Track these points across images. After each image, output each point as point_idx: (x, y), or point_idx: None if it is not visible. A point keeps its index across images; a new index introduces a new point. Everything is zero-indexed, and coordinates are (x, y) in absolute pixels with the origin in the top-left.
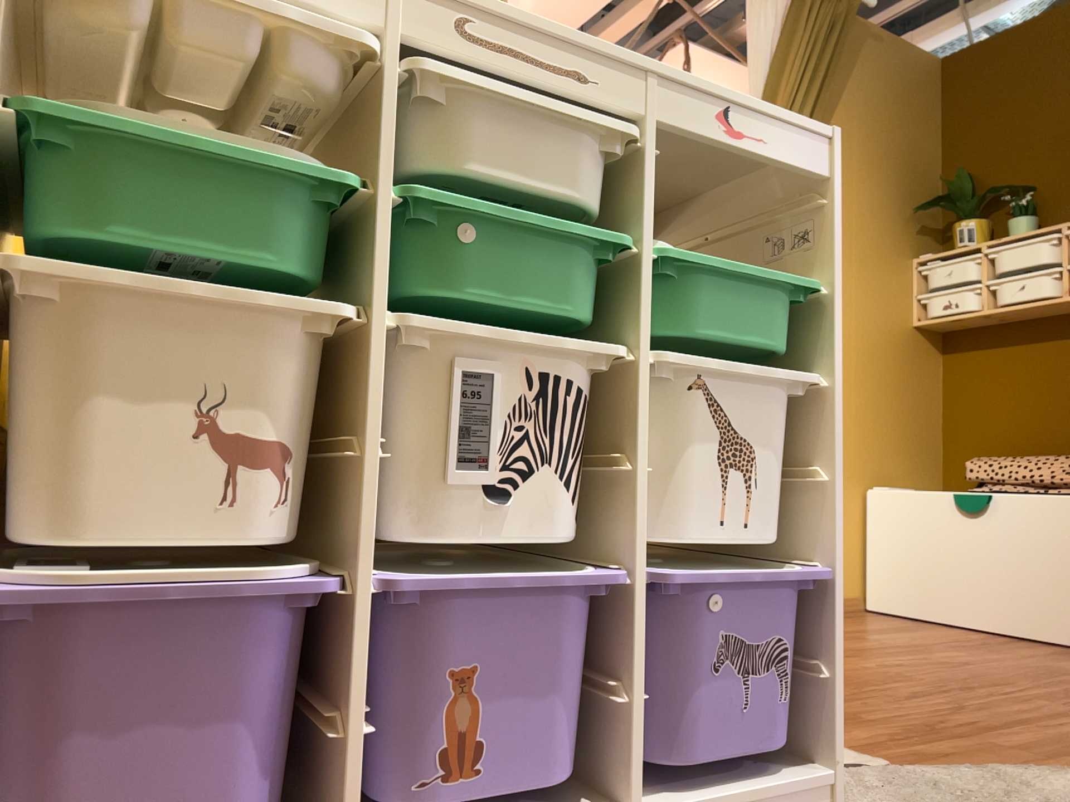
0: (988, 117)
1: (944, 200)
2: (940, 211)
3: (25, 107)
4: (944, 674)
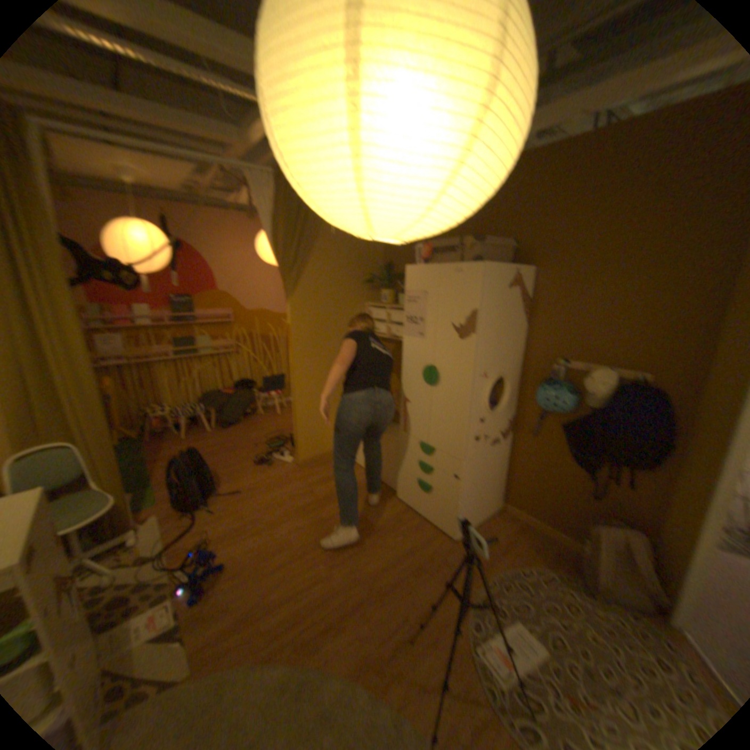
0: None
1: (380, 280)
2: (379, 284)
3: None
4: (308, 545)
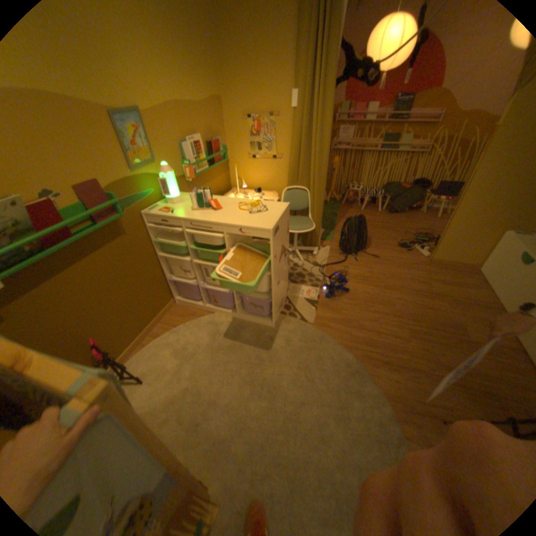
0: None
1: None
2: None
3: (155, 239)
4: (406, 313)
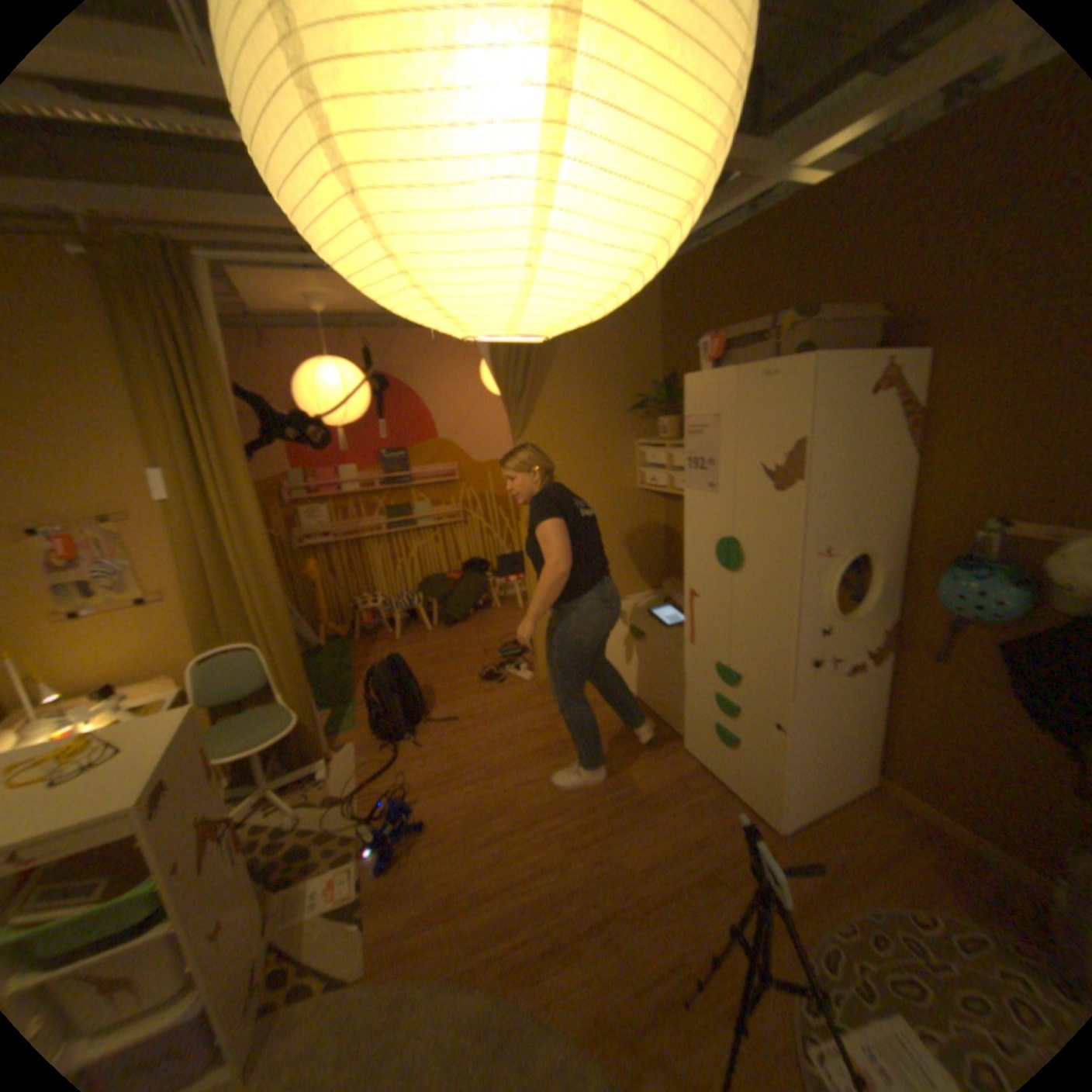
0: (690, 322)
1: (653, 401)
2: (652, 408)
3: None
4: (539, 808)
